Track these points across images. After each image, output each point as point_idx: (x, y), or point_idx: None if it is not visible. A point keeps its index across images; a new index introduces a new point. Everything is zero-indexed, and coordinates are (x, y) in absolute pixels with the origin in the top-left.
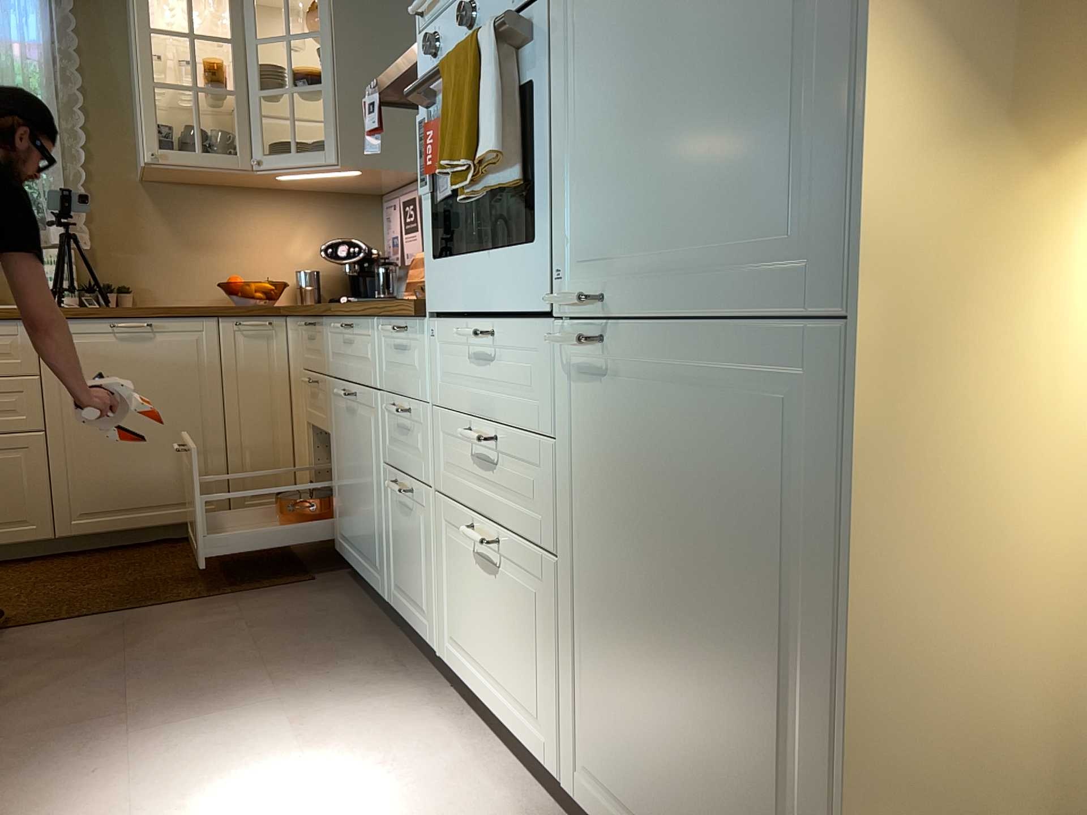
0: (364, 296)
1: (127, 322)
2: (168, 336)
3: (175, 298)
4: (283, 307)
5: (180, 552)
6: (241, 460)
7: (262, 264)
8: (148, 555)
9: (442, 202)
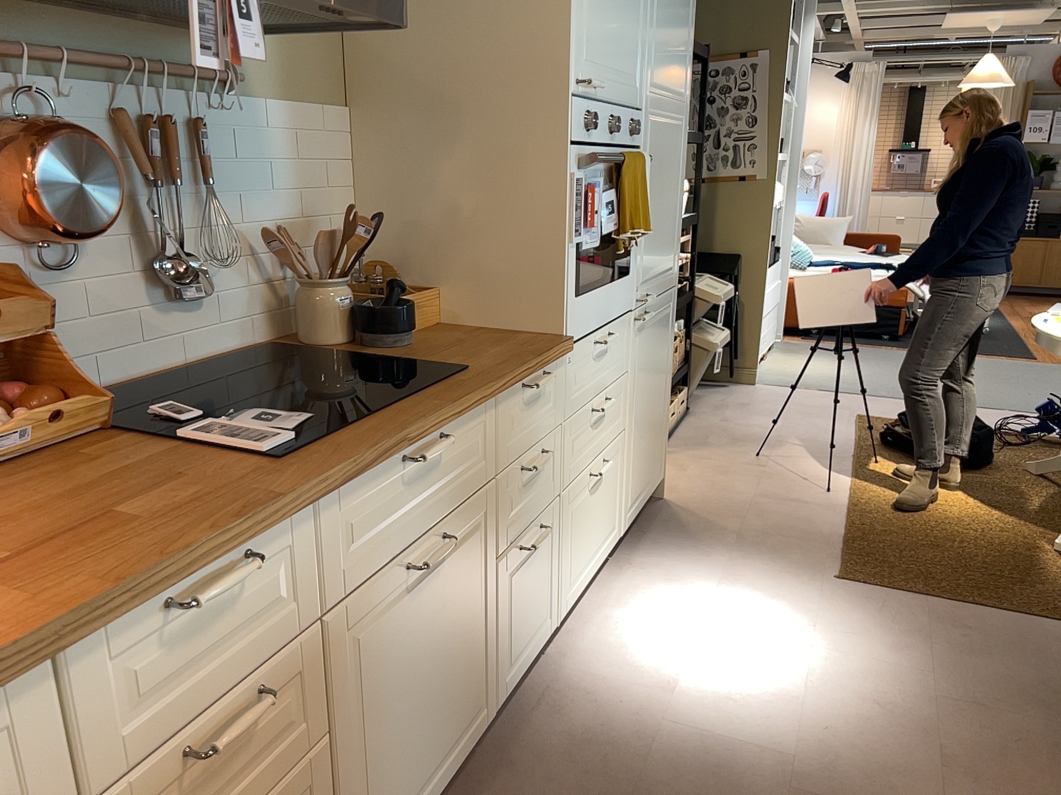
0: None
1: None
2: None
3: None
4: None
5: None
6: None
7: None
8: None
9: (581, 250)
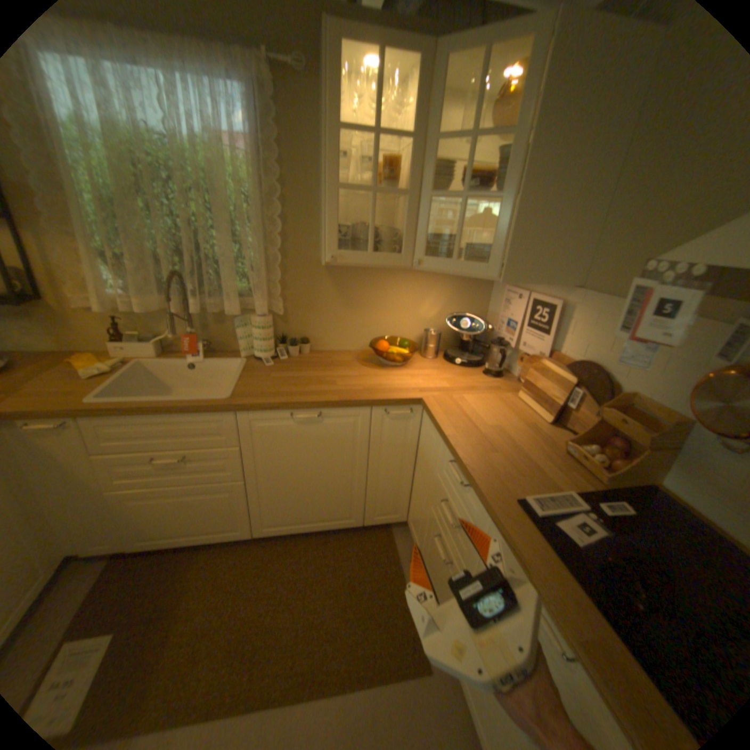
0: (472, 358)
1: (303, 411)
2: (333, 419)
3: (339, 344)
4: (424, 401)
5: (329, 555)
6: (375, 495)
7: (400, 322)
8: (309, 553)
9: None
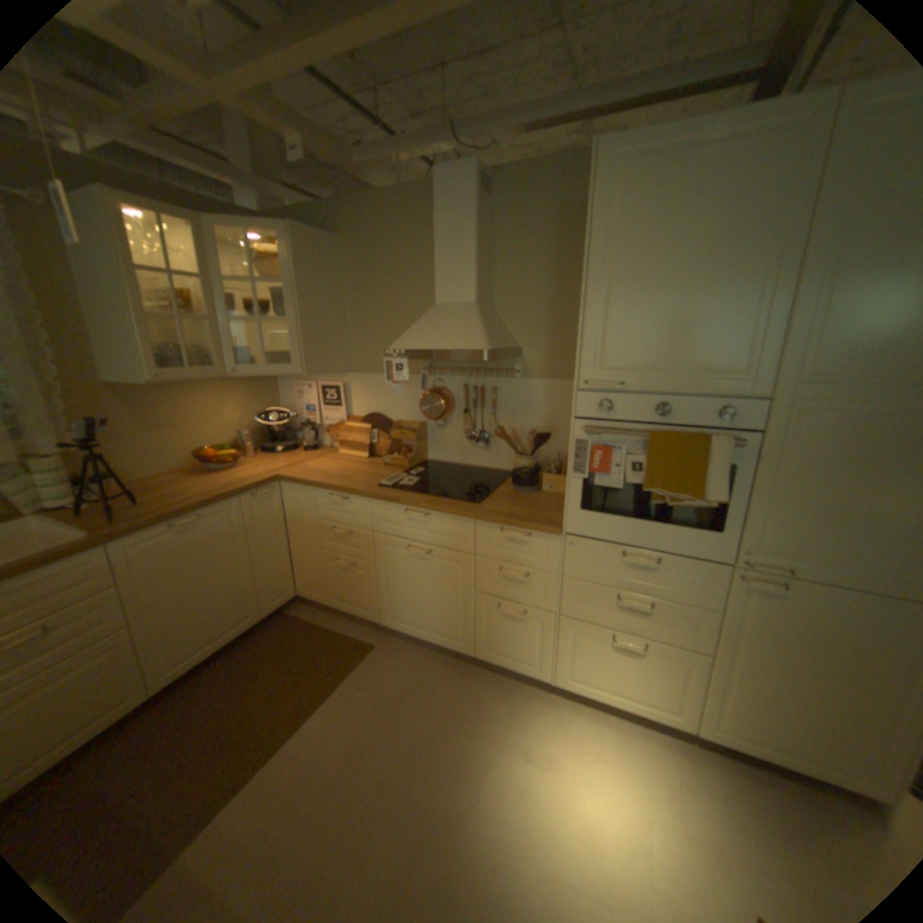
0: (287, 445)
1: (178, 521)
2: (208, 520)
3: (146, 472)
4: (279, 477)
5: (244, 660)
6: (263, 582)
7: (207, 432)
8: (222, 673)
9: (593, 484)
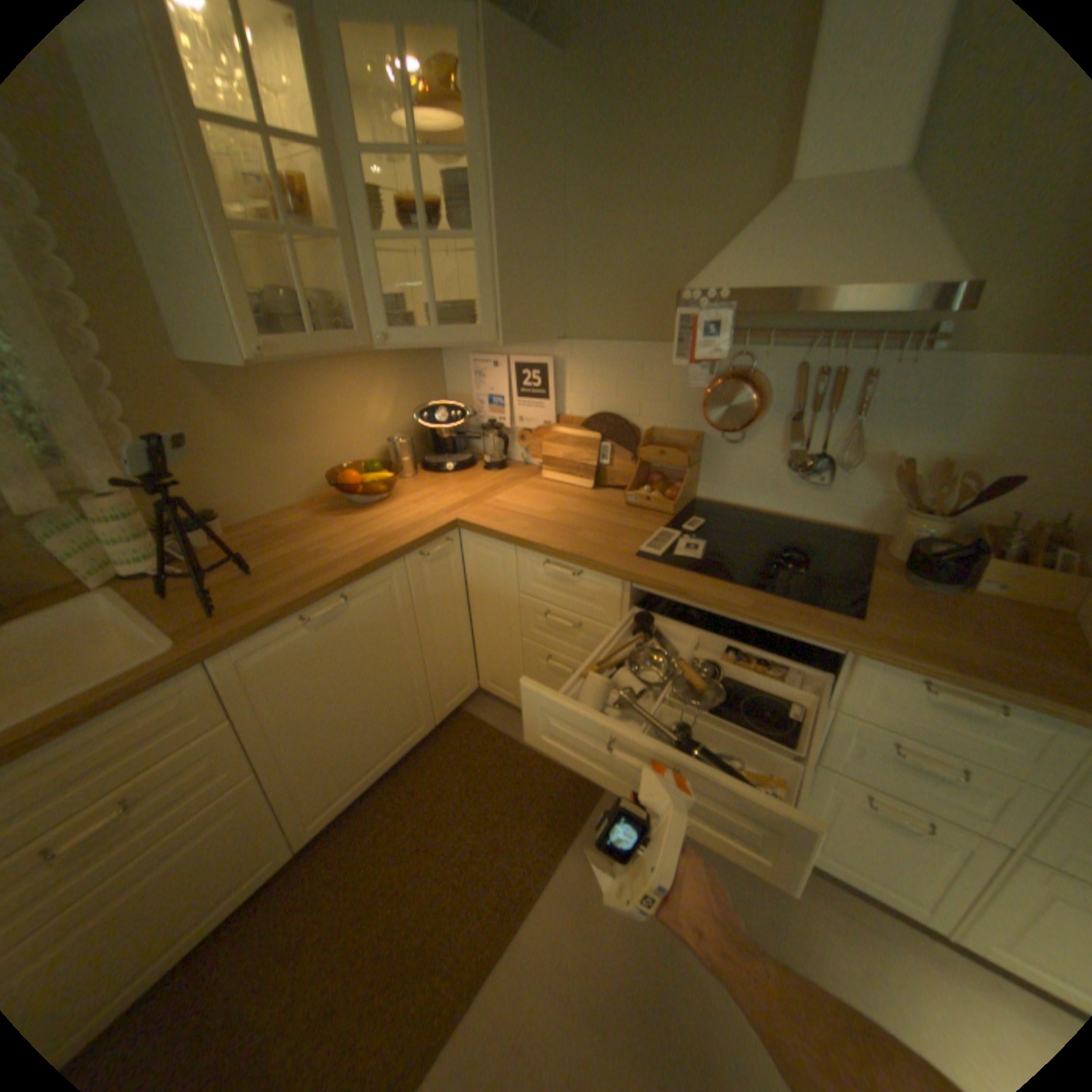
0: (461, 458)
1: (317, 607)
2: (362, 598)
3: (266, 504)
4: (461, 522)
5: (417, 788)
6: (439, 676)
7: (347, 440)
8: (390, 808)
9: None
